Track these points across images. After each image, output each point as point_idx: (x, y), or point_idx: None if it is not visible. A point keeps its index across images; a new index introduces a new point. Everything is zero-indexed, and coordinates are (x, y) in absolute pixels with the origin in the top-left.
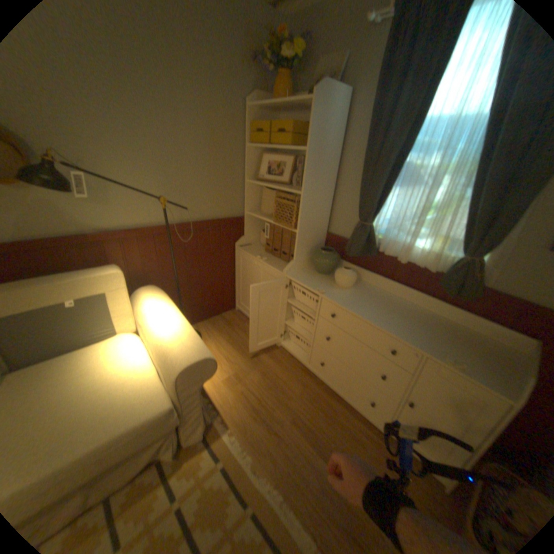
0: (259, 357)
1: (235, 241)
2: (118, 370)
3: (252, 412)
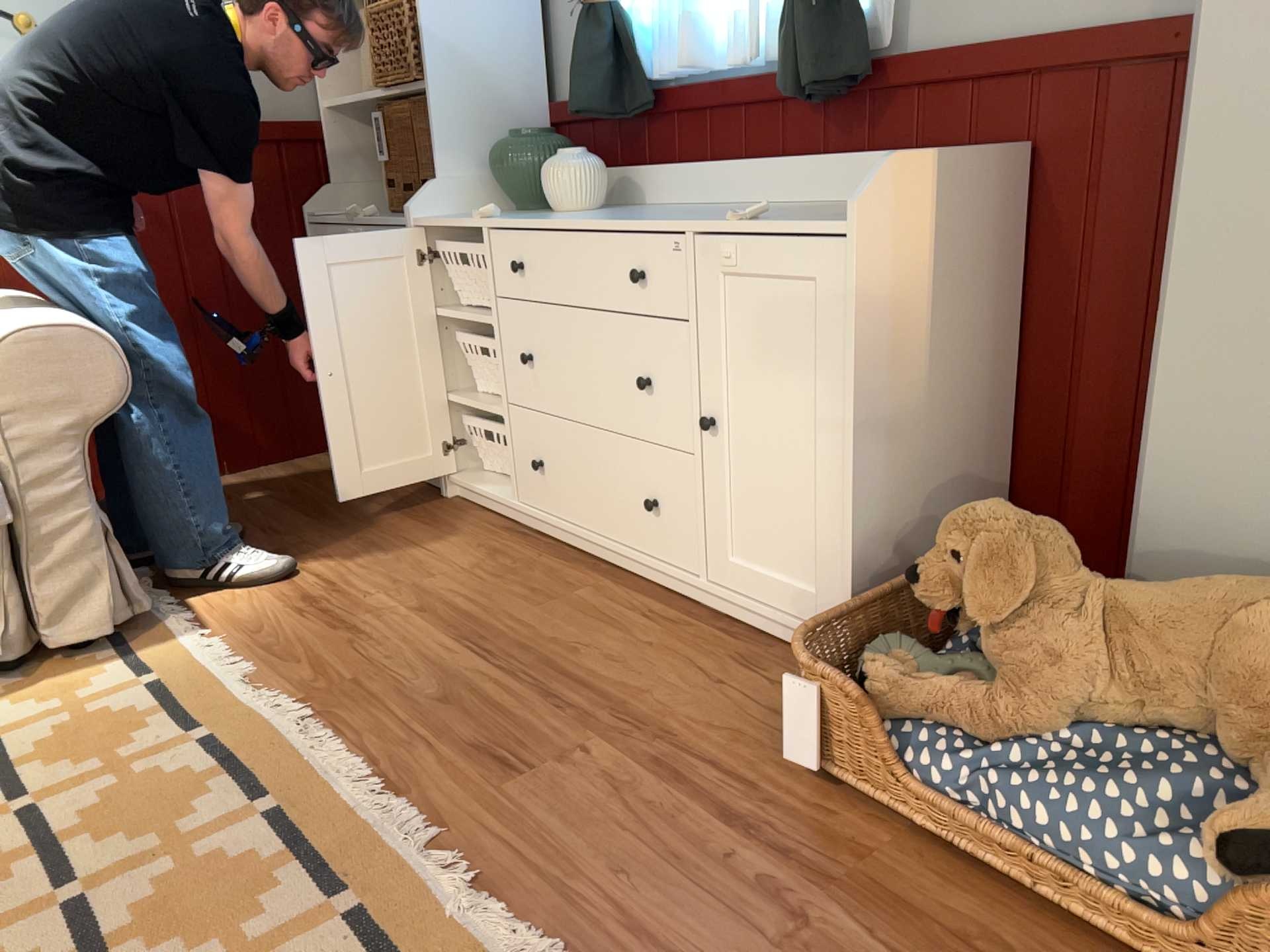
0: (371, 519)
1: (303, 204)
2: None
3: (299, 602)
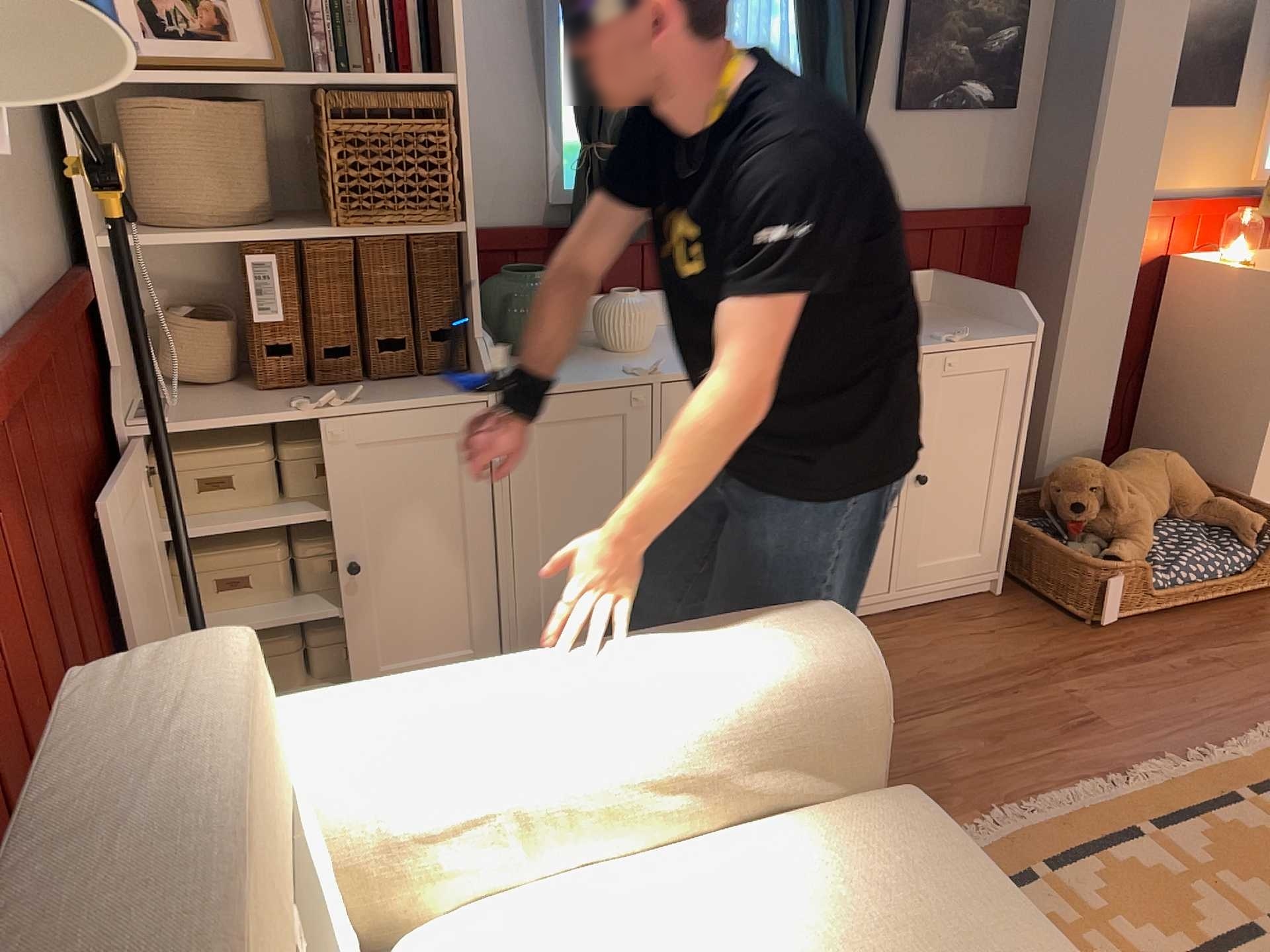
0: None
1: (103, 407)
2: (692, 948)
3: None
